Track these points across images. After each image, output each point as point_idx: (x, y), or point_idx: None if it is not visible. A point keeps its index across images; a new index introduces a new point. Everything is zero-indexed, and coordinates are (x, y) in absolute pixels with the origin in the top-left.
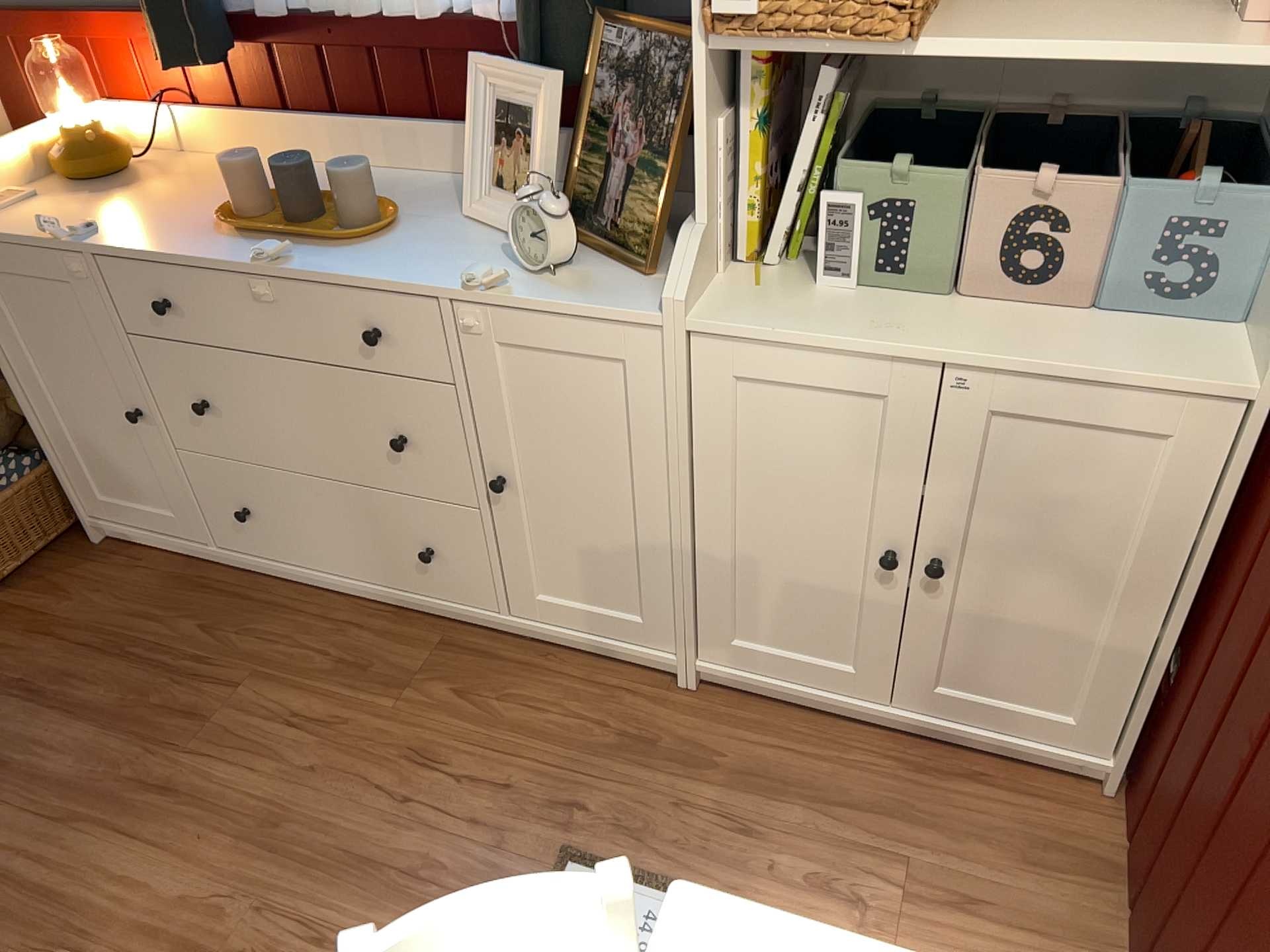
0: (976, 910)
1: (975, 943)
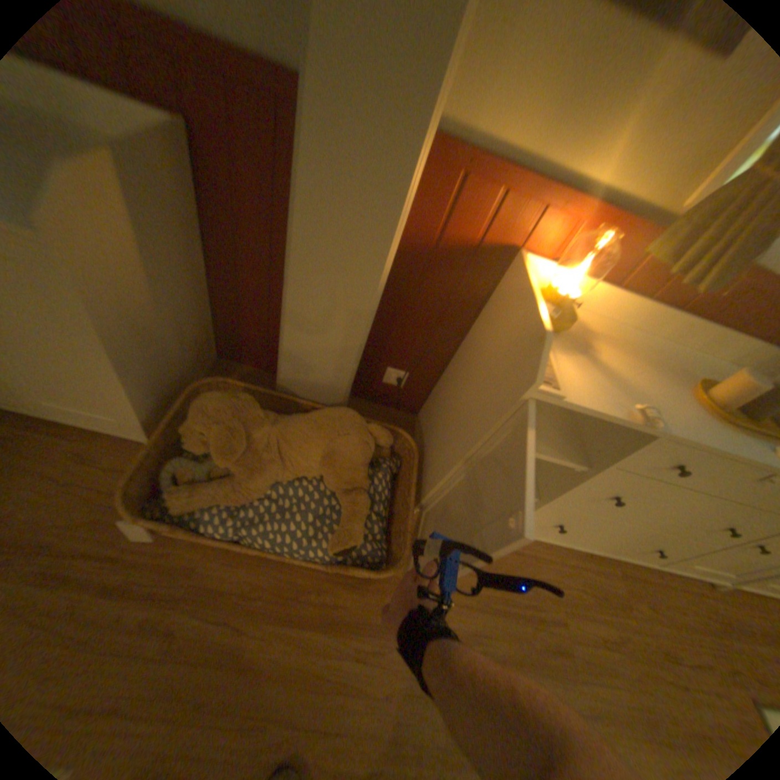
0: None
1: None
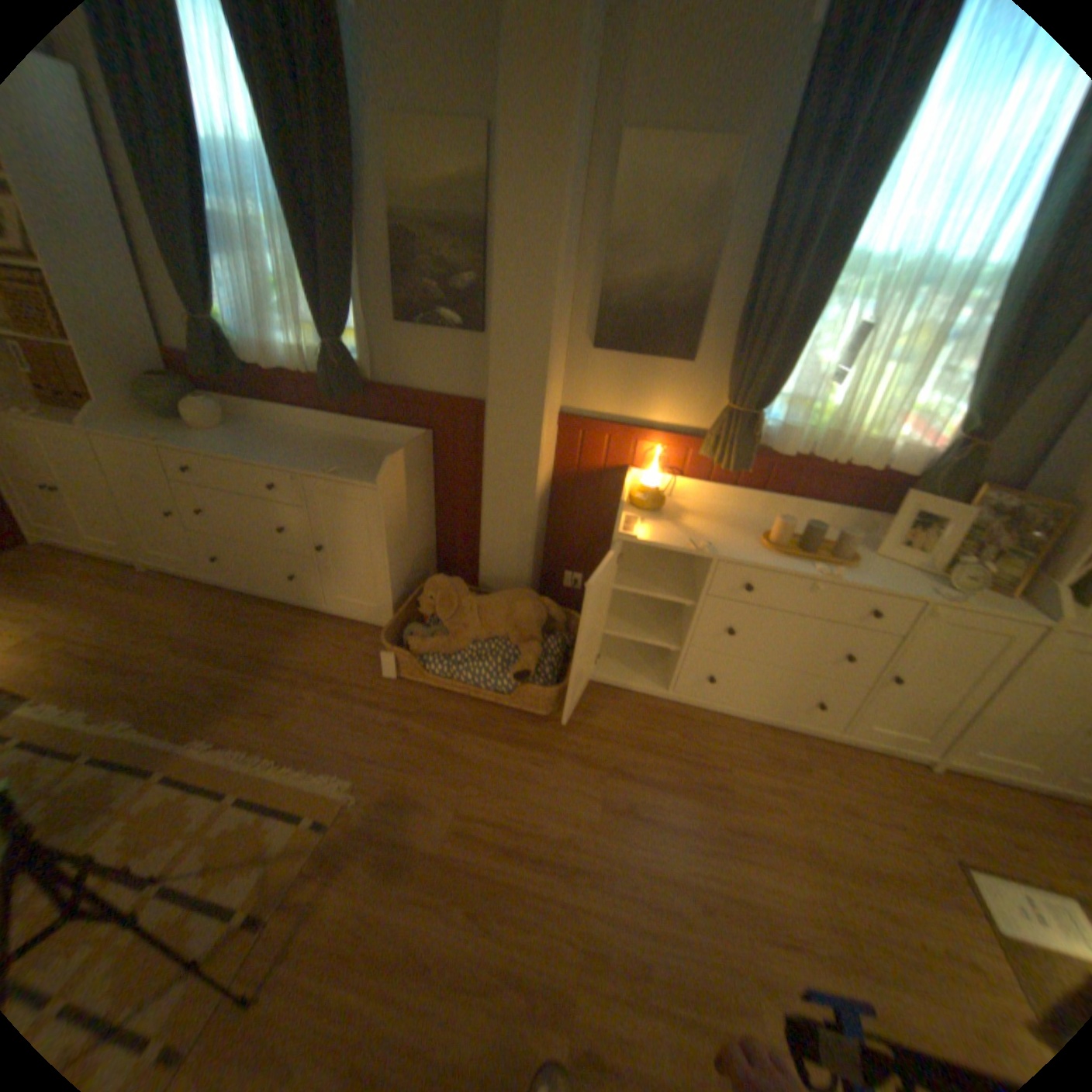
0: None
1: None
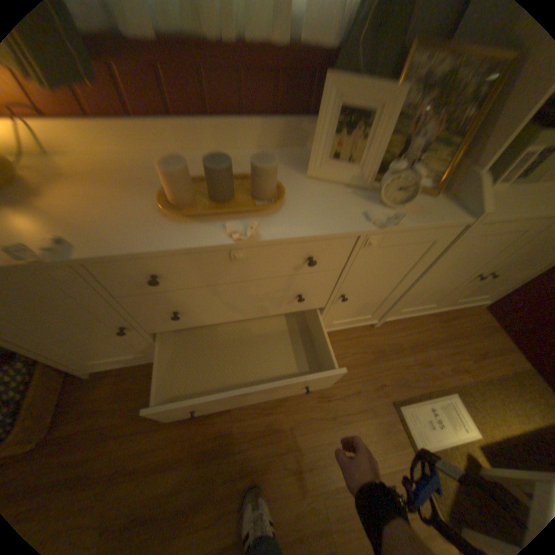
0: (491, 359)
1: (498, 369)
